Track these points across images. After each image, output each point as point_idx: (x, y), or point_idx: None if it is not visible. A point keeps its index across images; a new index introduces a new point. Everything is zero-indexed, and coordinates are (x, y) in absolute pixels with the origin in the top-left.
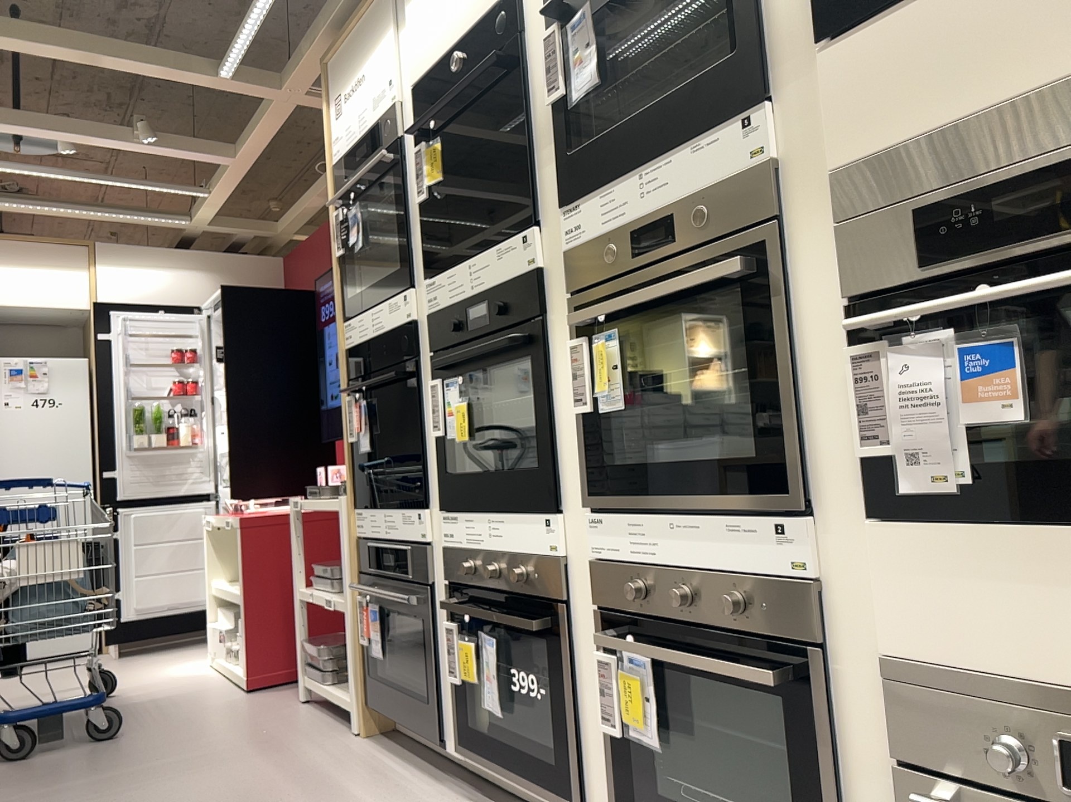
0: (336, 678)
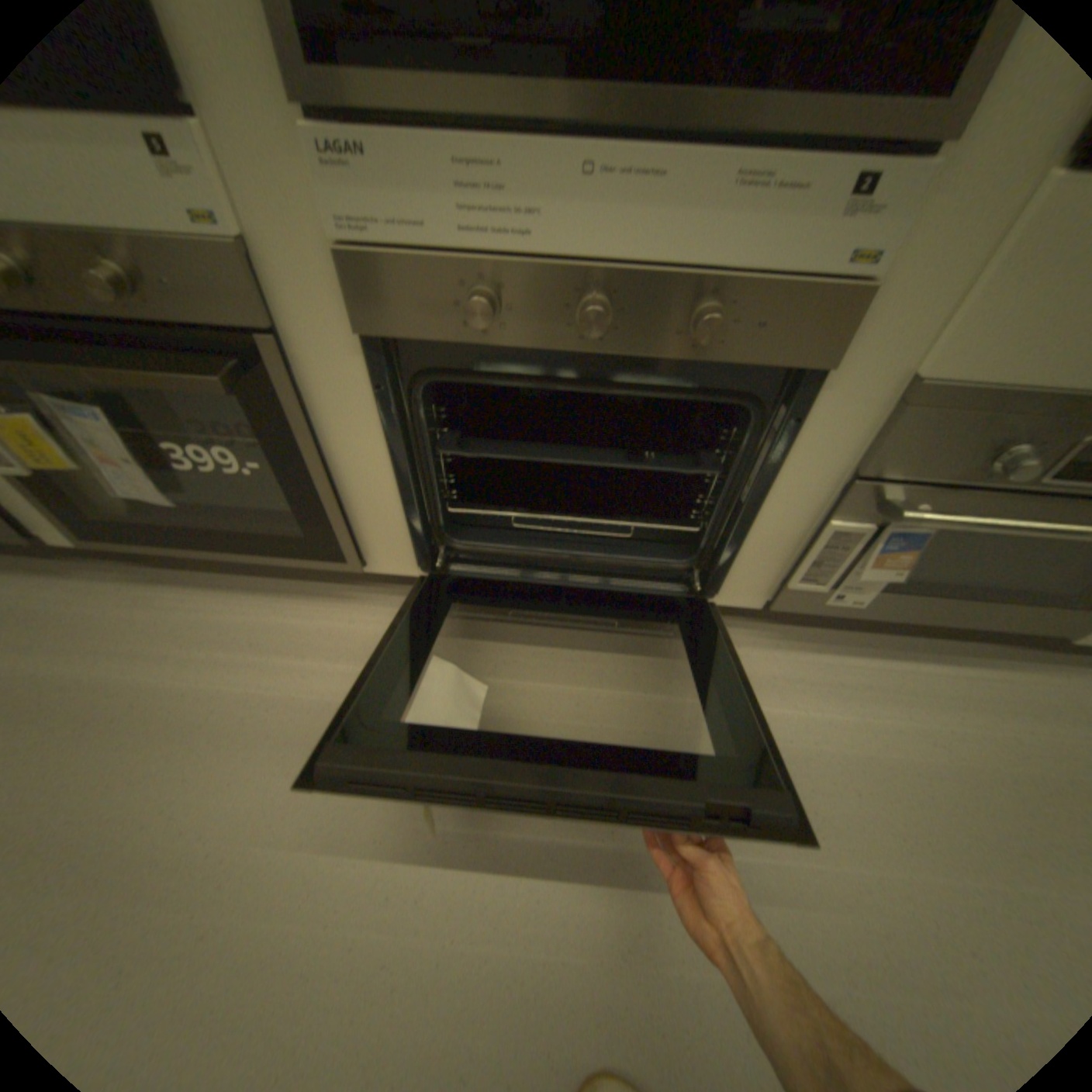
0: None
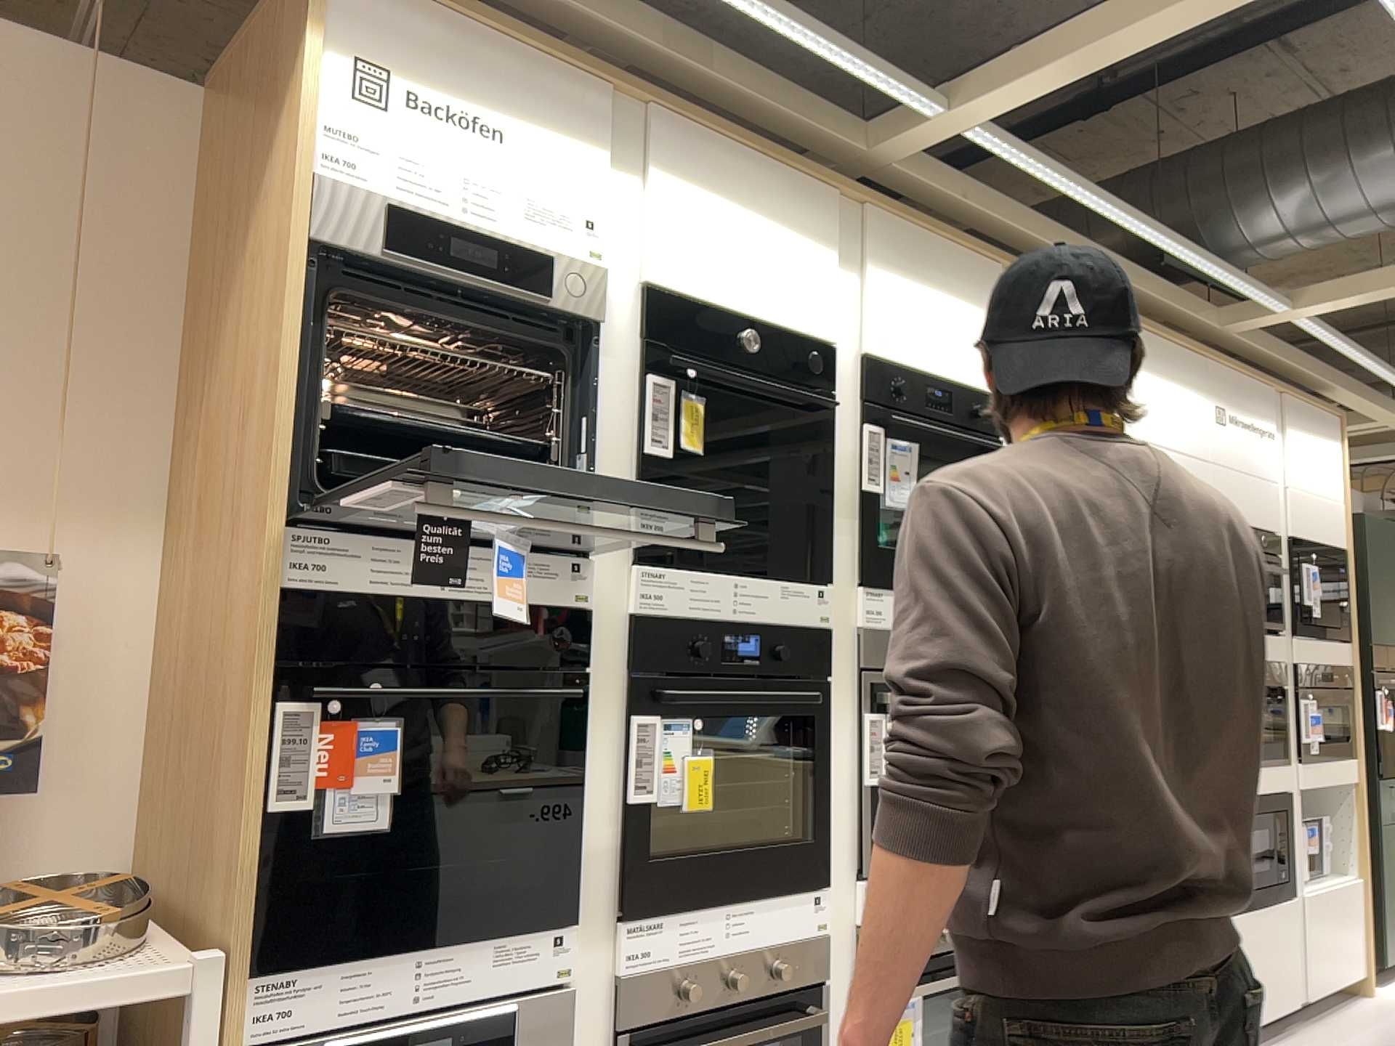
0: None
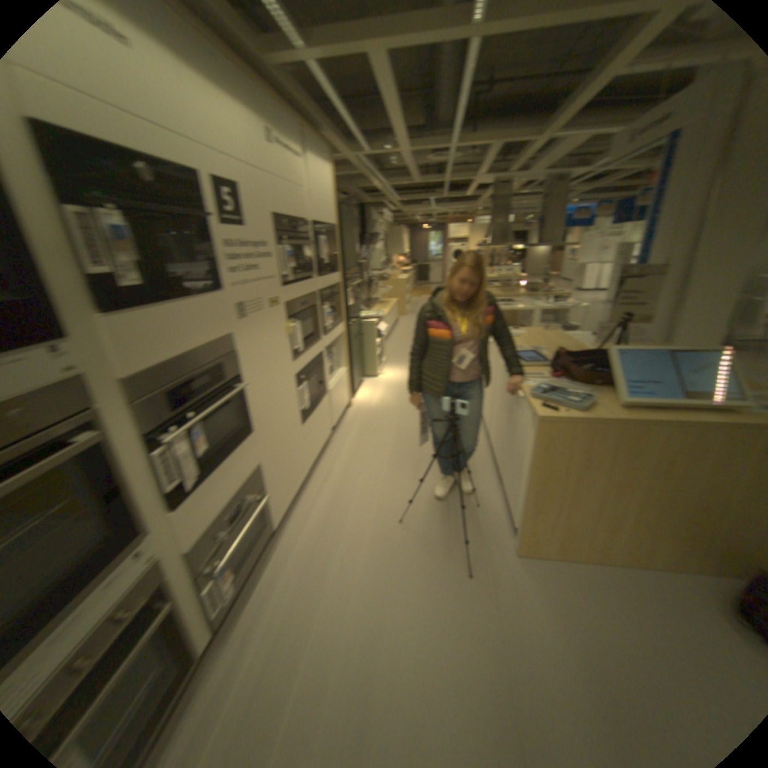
0: None
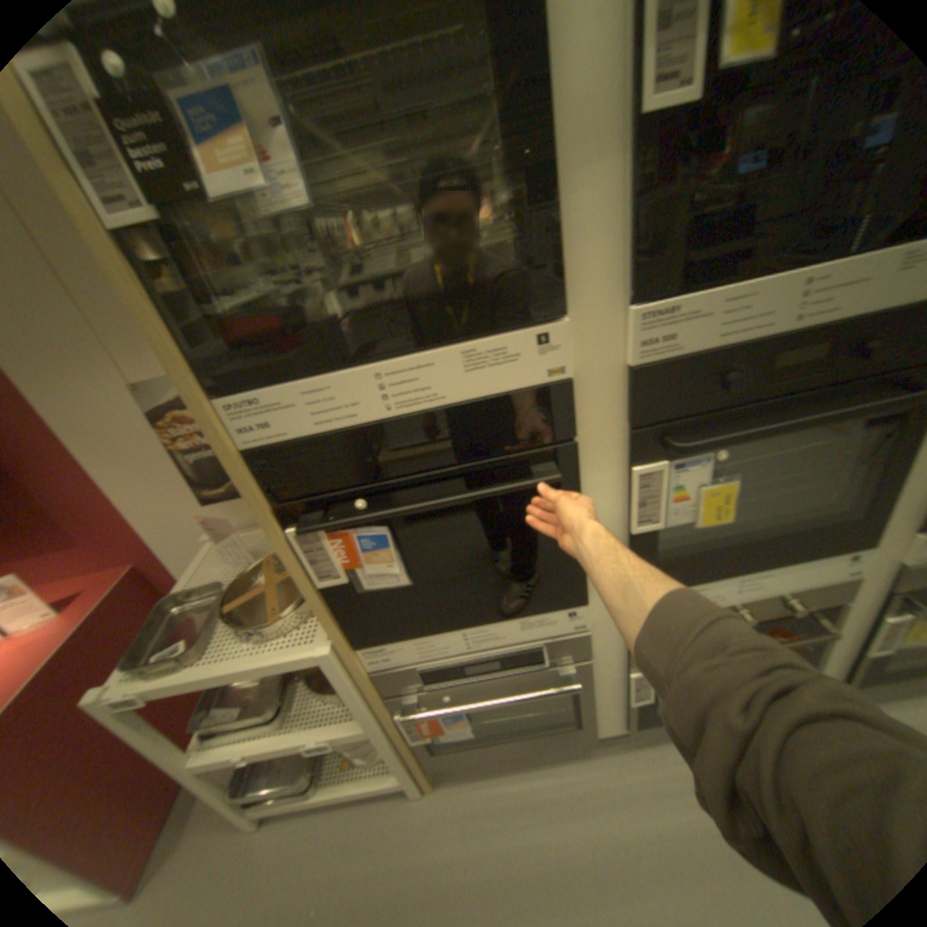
0: (308, 781)
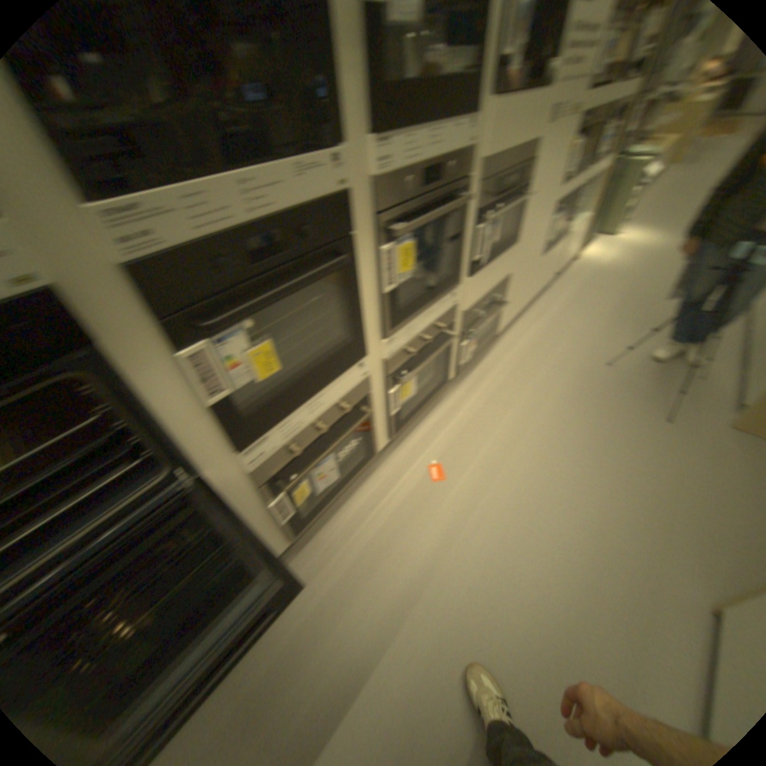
0: None
